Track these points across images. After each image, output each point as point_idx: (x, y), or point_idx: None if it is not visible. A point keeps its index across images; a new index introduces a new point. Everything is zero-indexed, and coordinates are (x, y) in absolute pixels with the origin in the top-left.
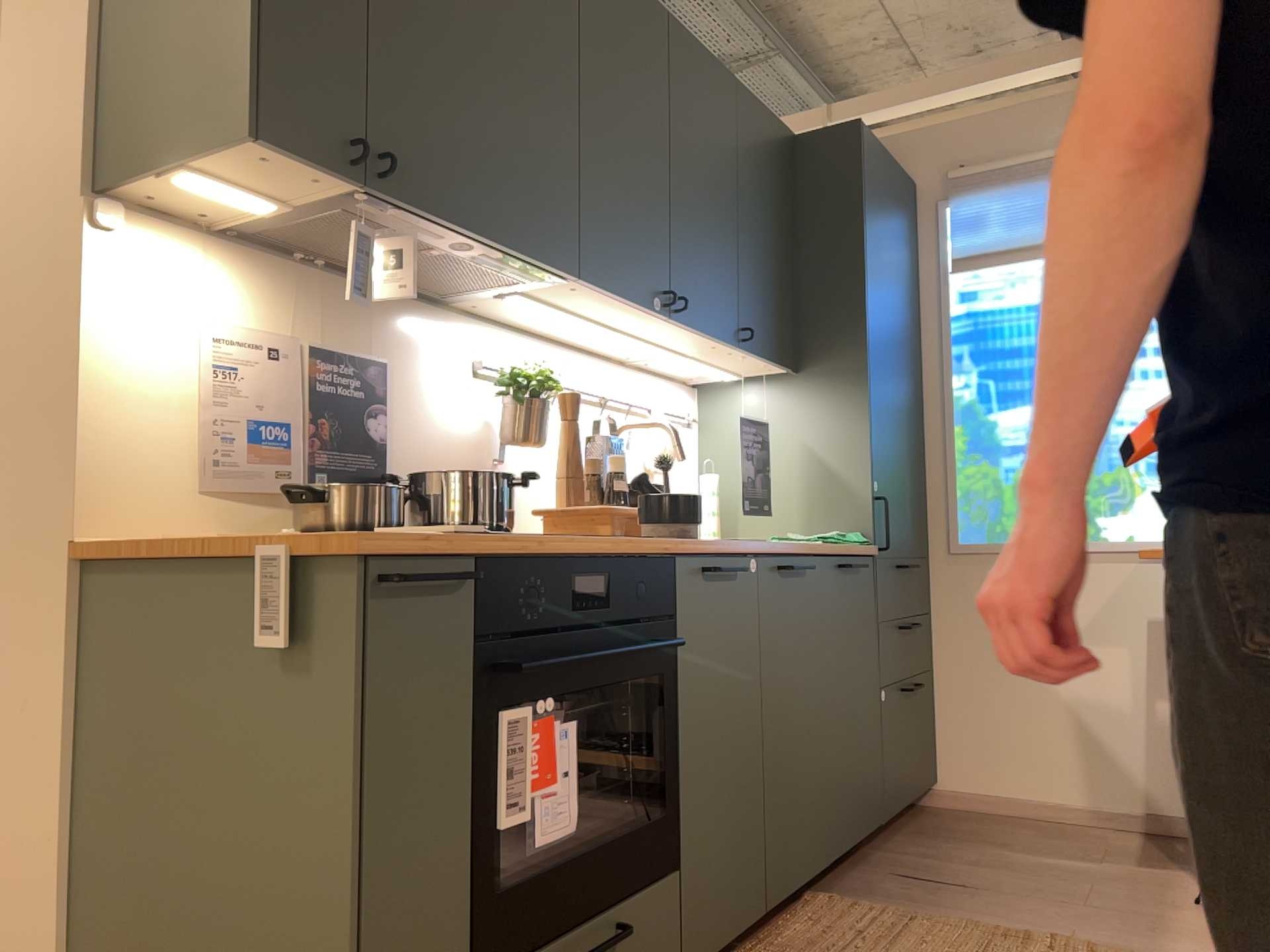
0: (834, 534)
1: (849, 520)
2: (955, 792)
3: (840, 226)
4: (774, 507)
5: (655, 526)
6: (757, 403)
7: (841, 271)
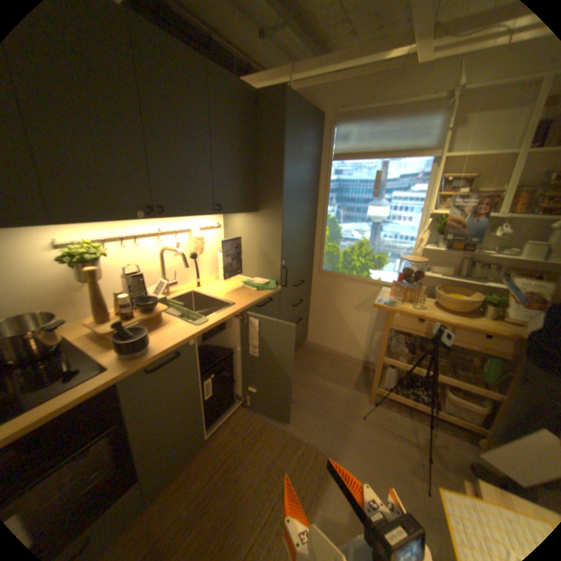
0: (263, 283)
1: (272, 275)
2: (311, 343)
3: (274, 145)
4: (247, 264)
5: (116, 355)
6: (242, 222)
7: (274, 169)
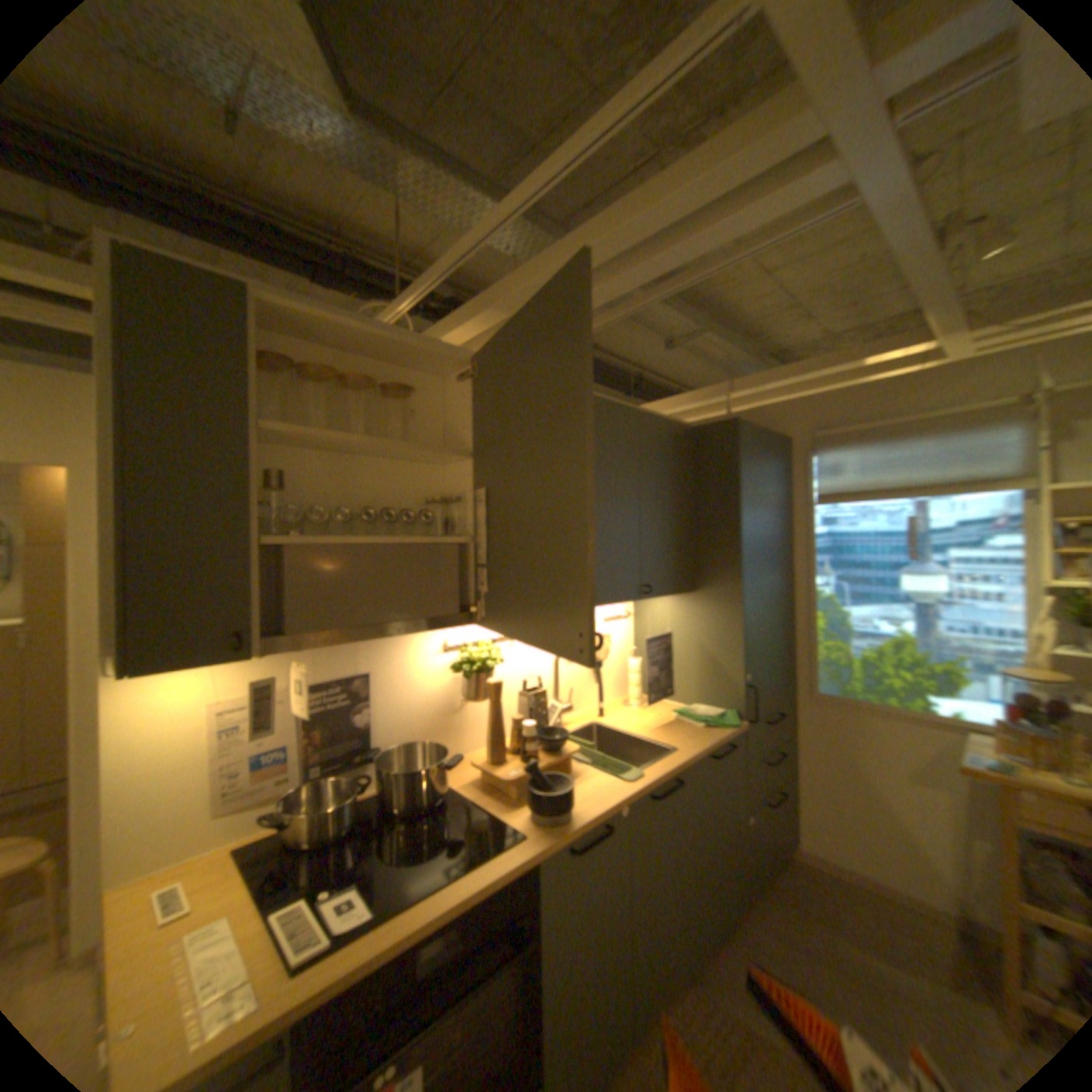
0: (715, 715)
1: (729, 700)
2: (812, 857)
3: (724, 493)
4: (679, 679)
5: (534, 817)
6: (668, 608)
7: (725, 526)
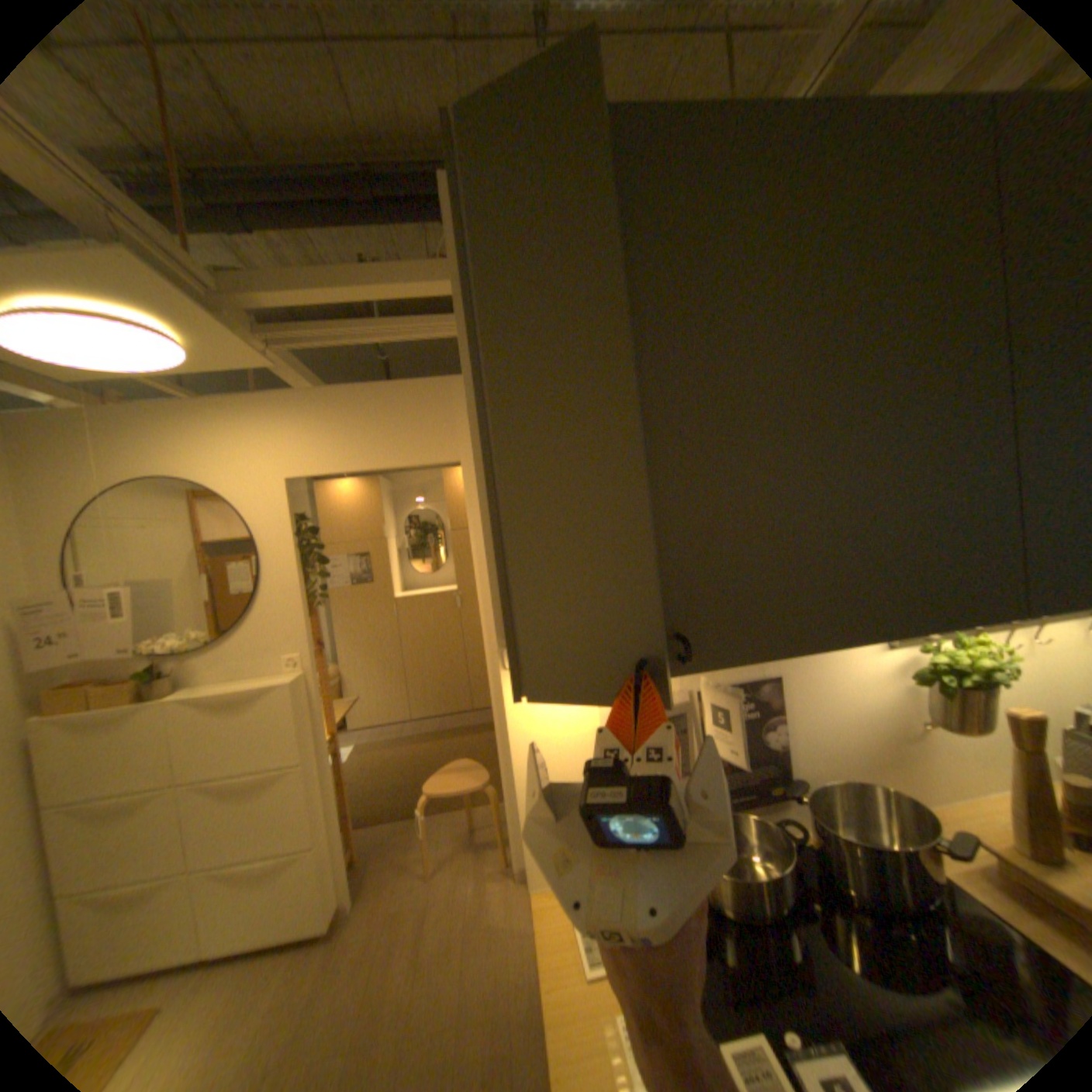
0: None
1: None
2: None
3: None
4: None
5: None
6: None
7: None
